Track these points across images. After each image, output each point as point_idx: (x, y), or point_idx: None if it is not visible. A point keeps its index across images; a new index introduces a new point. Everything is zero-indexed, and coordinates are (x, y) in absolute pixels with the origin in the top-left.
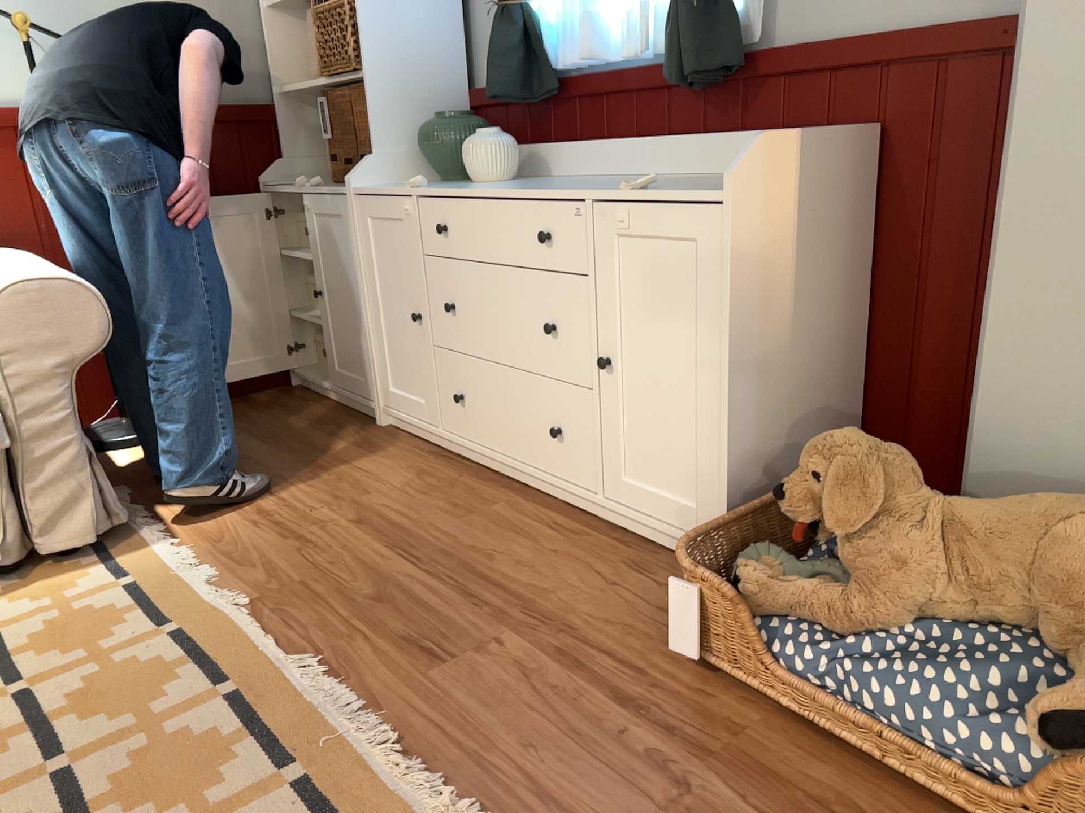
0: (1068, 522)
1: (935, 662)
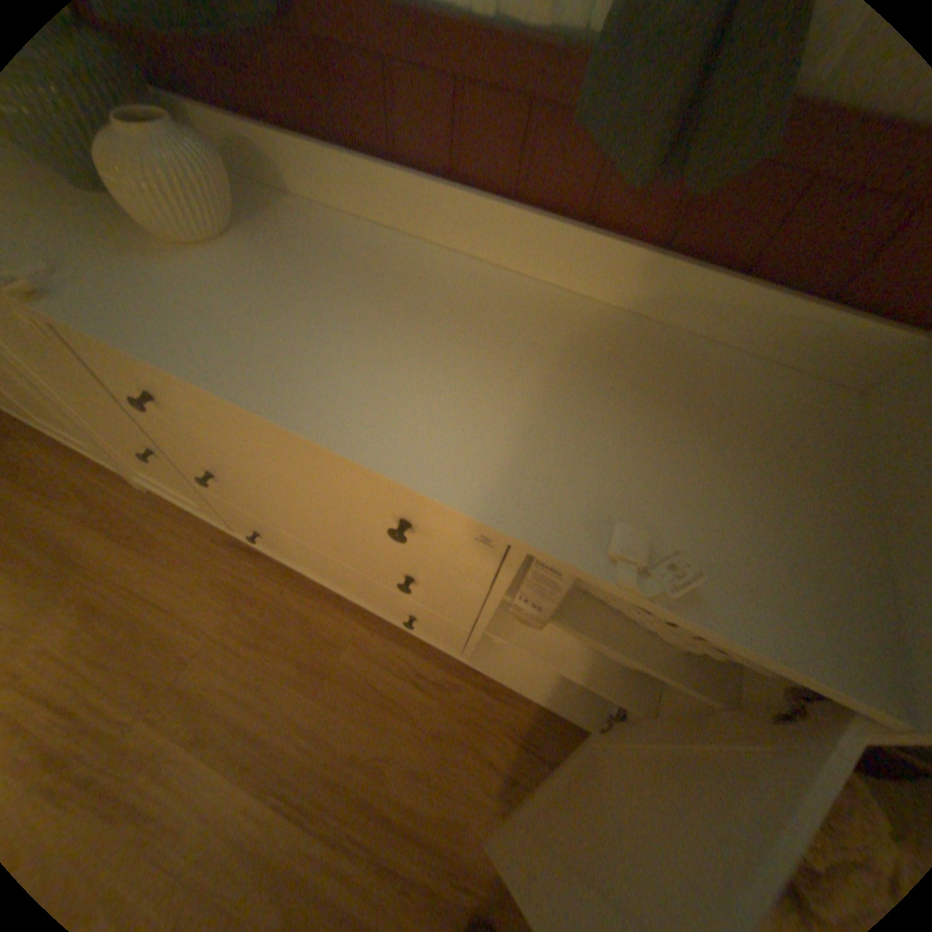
0: None
1: None
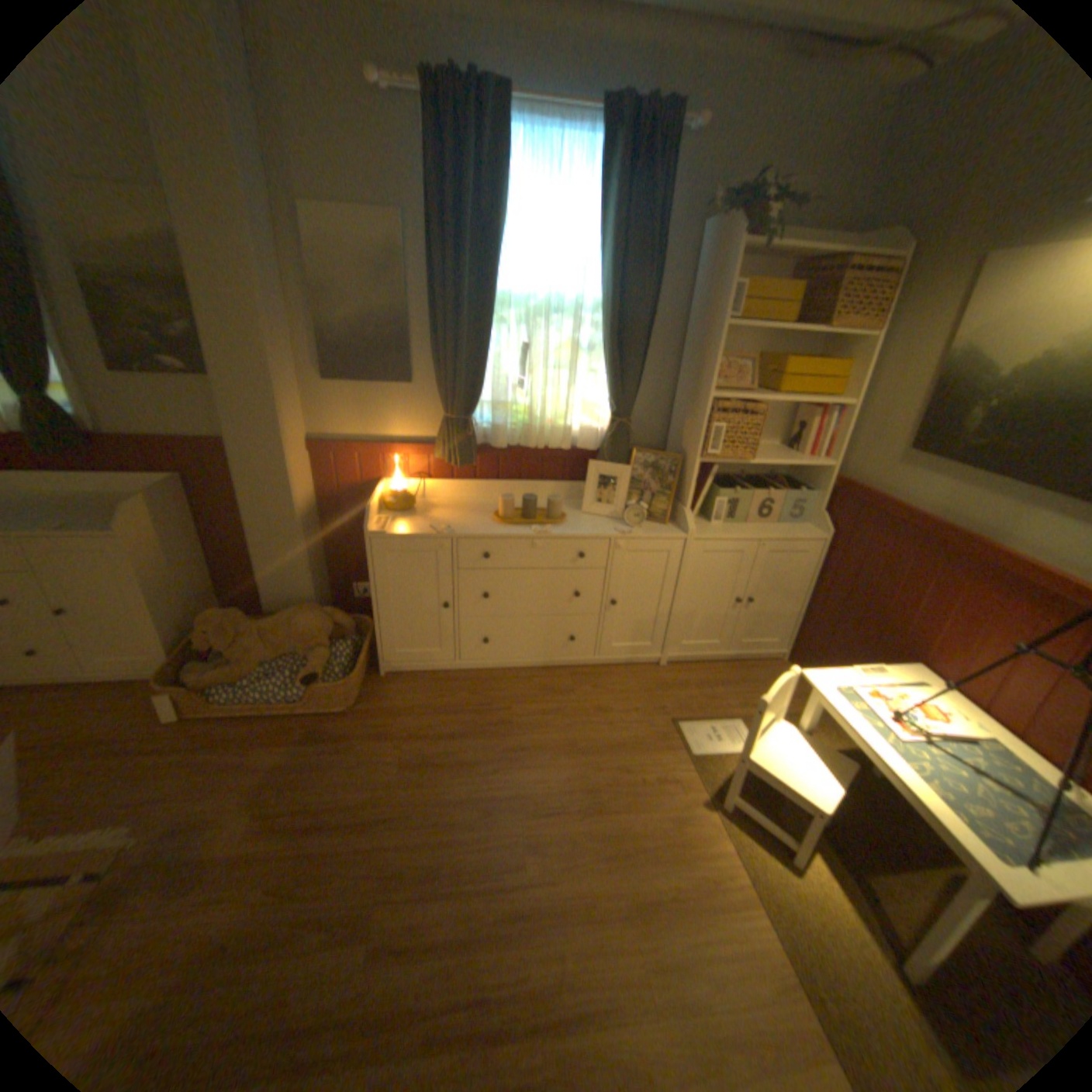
0: (295, 620)
1: (268, 680)
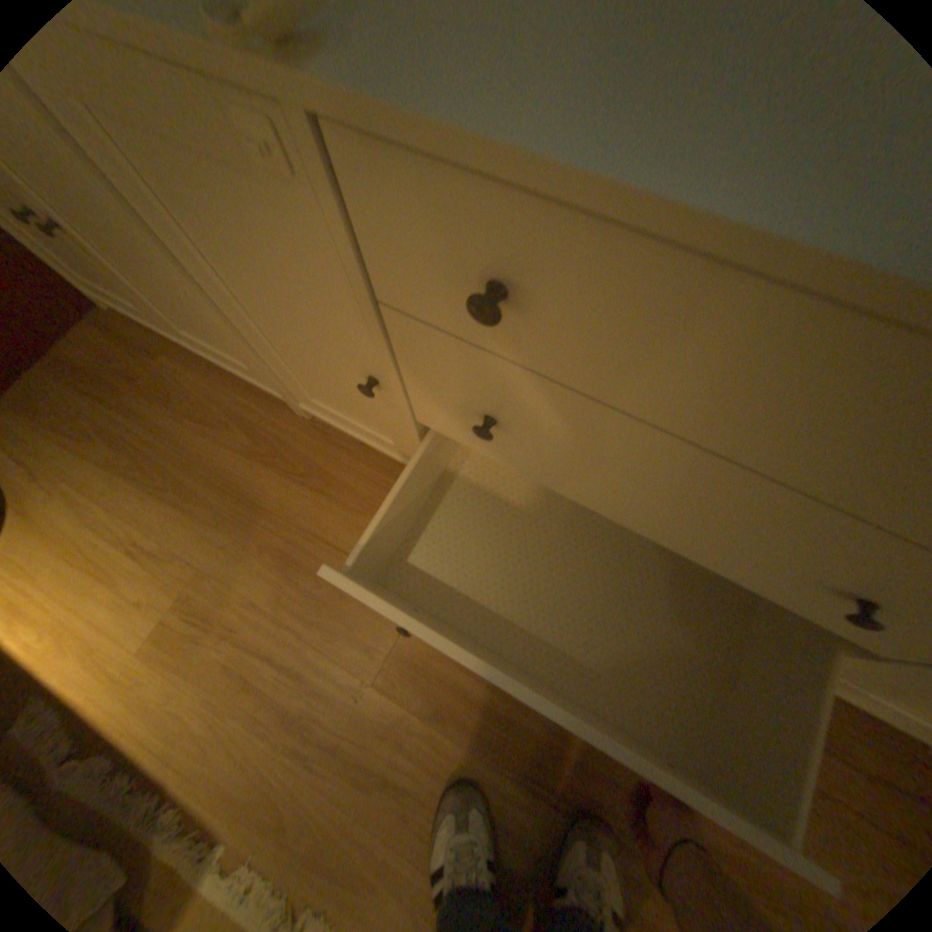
0: None
1: None
